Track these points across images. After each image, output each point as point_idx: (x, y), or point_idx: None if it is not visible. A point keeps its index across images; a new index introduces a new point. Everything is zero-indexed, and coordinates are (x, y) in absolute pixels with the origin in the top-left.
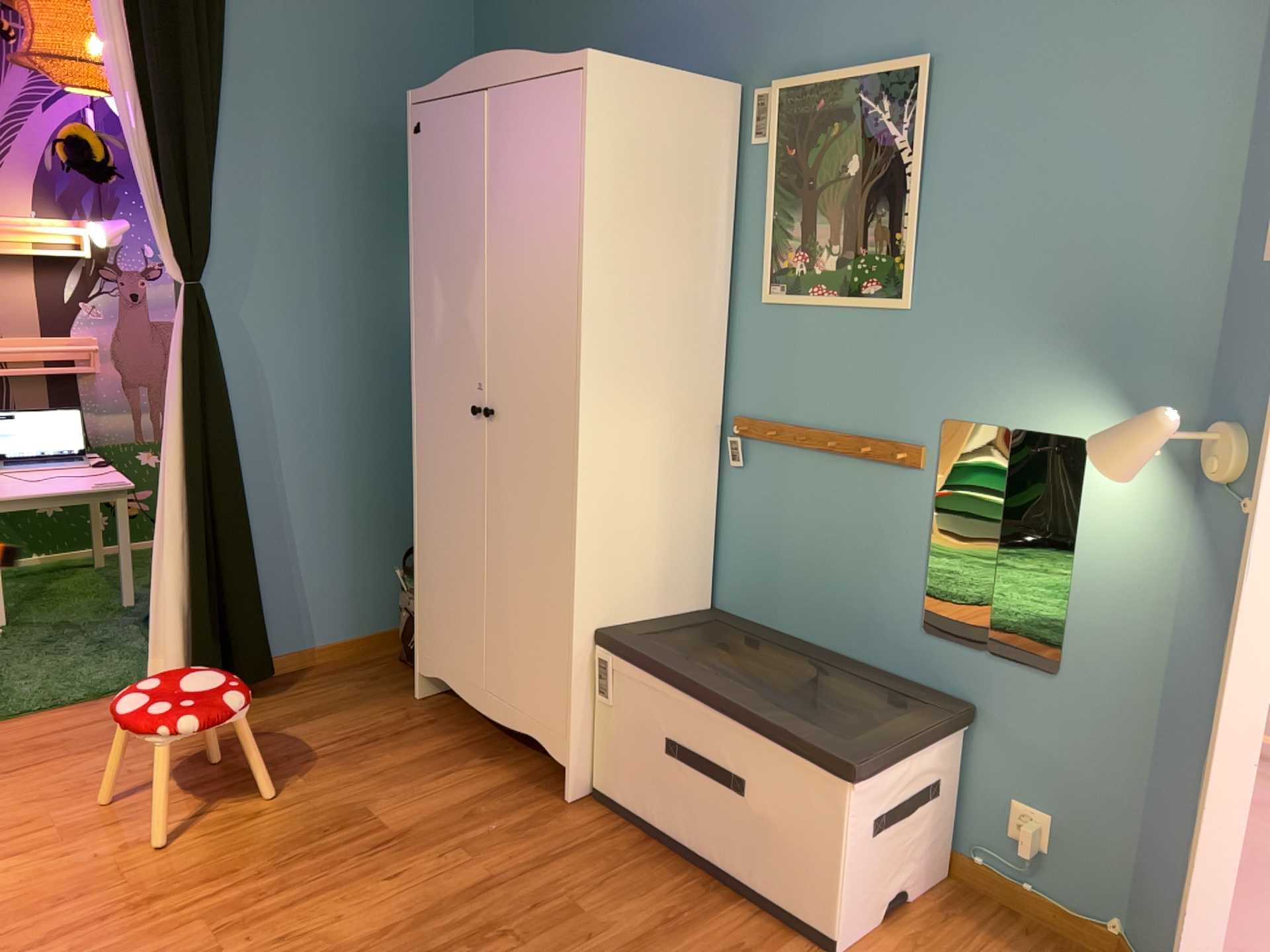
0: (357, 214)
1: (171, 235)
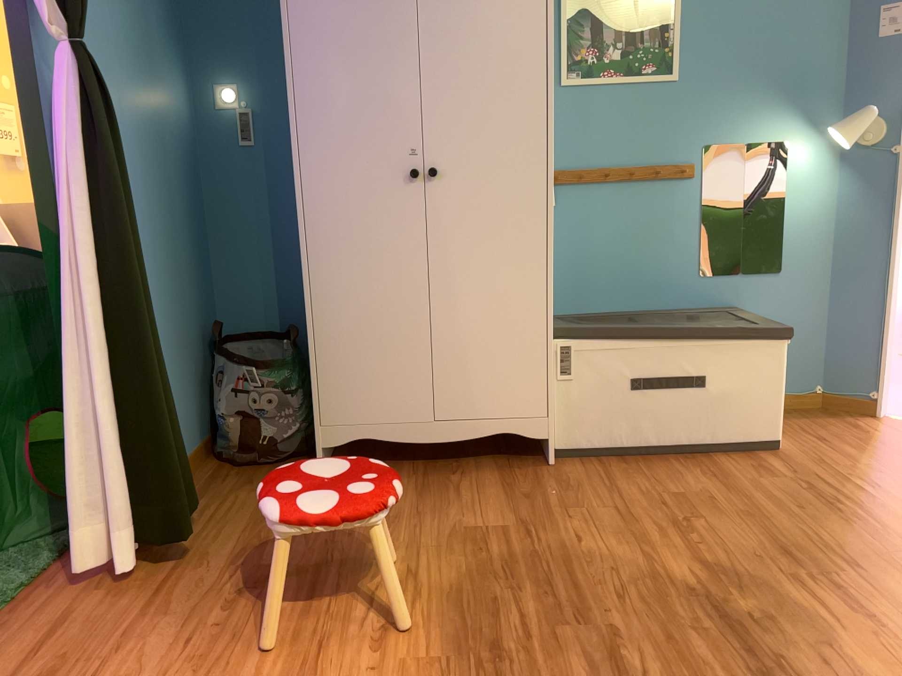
0: (133, 6)
1: None
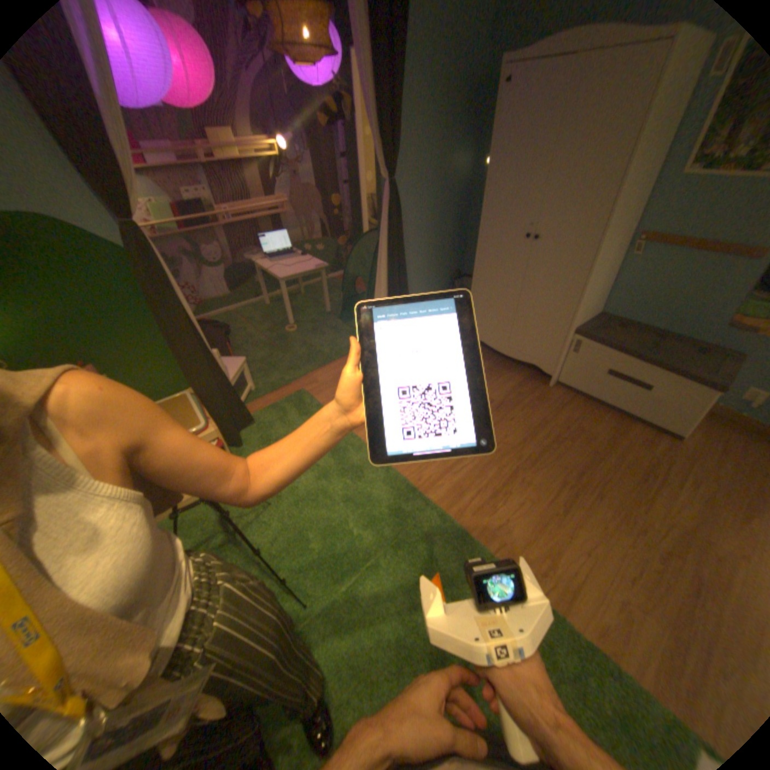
0: (440, 129)
1: (384, 155)
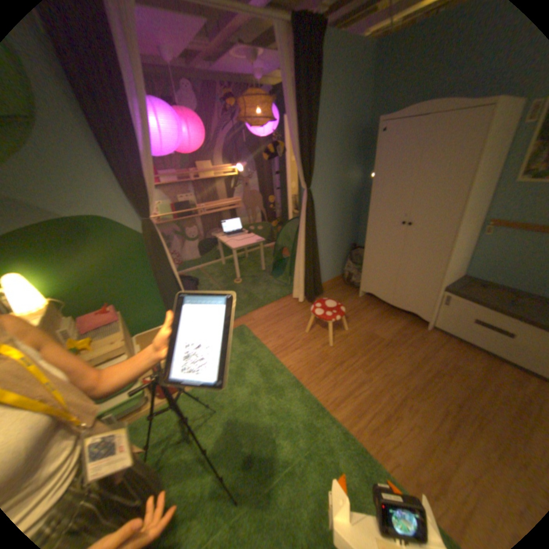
0: (340, 158)
1: (304, 175)
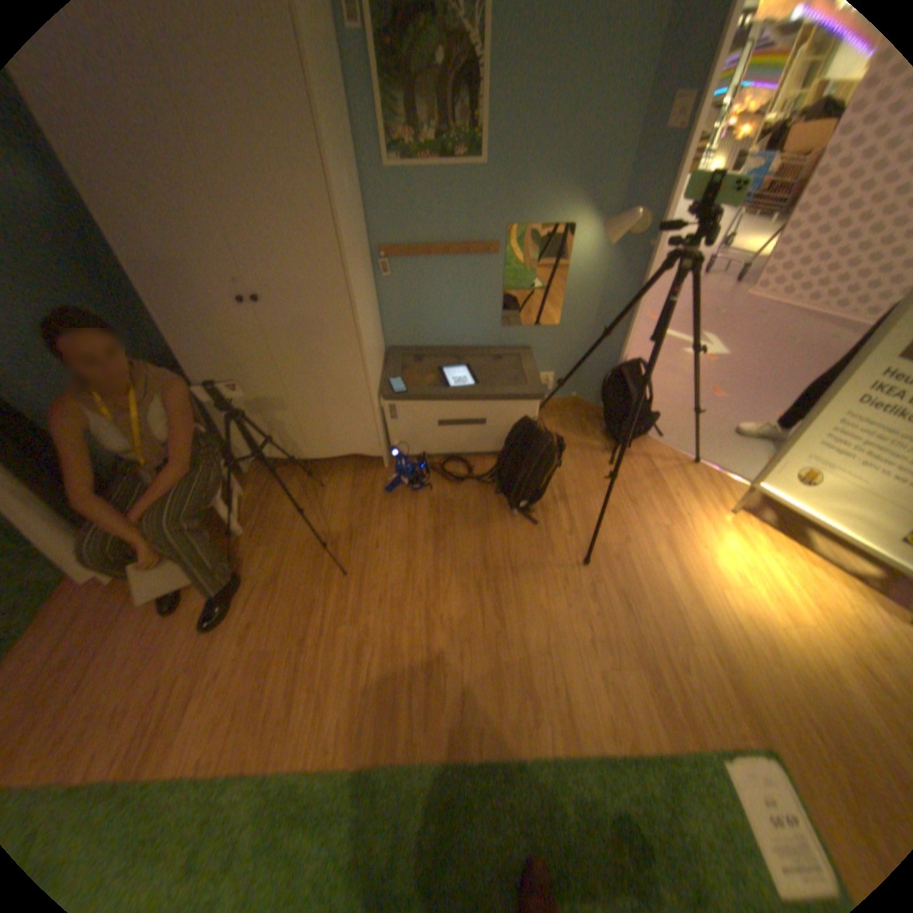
0: None
1: None
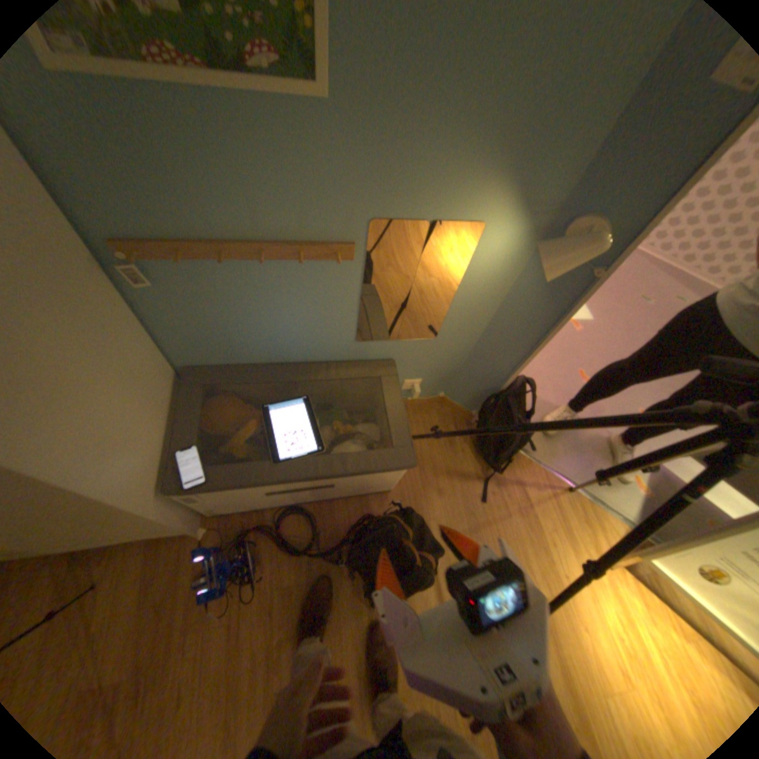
0: None
1: None
